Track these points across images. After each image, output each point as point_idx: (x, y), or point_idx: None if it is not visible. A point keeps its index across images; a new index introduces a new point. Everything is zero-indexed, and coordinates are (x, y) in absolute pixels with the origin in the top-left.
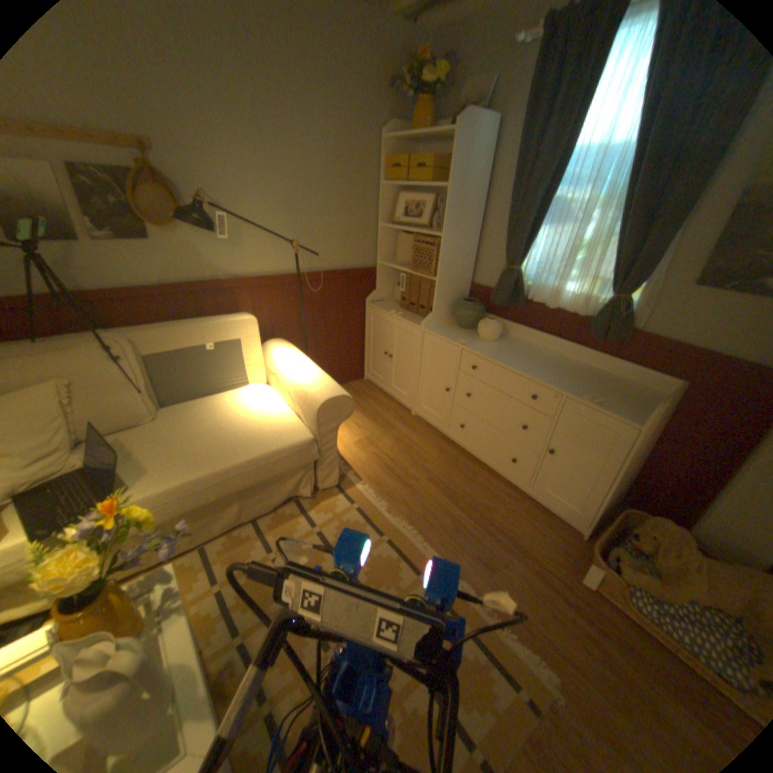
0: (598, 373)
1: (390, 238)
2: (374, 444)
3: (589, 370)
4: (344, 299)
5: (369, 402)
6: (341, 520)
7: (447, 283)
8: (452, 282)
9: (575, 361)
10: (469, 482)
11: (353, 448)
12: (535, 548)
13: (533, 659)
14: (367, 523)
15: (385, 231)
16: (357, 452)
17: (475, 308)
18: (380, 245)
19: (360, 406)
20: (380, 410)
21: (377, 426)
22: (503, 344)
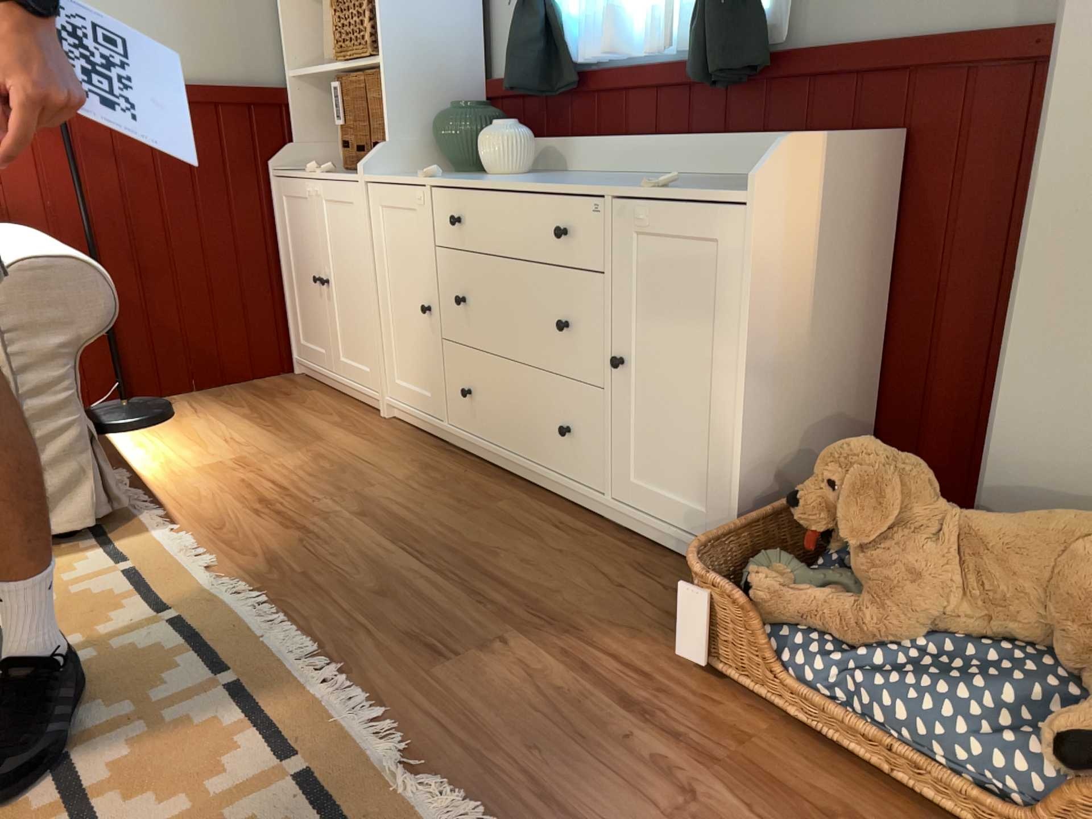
0: (727, 178)
1: (313, 24)
2: (253, 466)
3: (709, 178)
4: (210, 160)
5: (284, 405)
6: (68, 591)
7: (410, 71)
8: (425, 72)
9: (688, 175)
10: (467, 511)
11: (192, 476)
12: (583, 609)
13: (459, 811)
14: (137, 591)
15: (297, 7)
16: (199, 481)
17: (474, 113)
18: (287, 37)
19: (256, 412)
20: (305, 416)
21: (281, 439)
22: (535, 176)
